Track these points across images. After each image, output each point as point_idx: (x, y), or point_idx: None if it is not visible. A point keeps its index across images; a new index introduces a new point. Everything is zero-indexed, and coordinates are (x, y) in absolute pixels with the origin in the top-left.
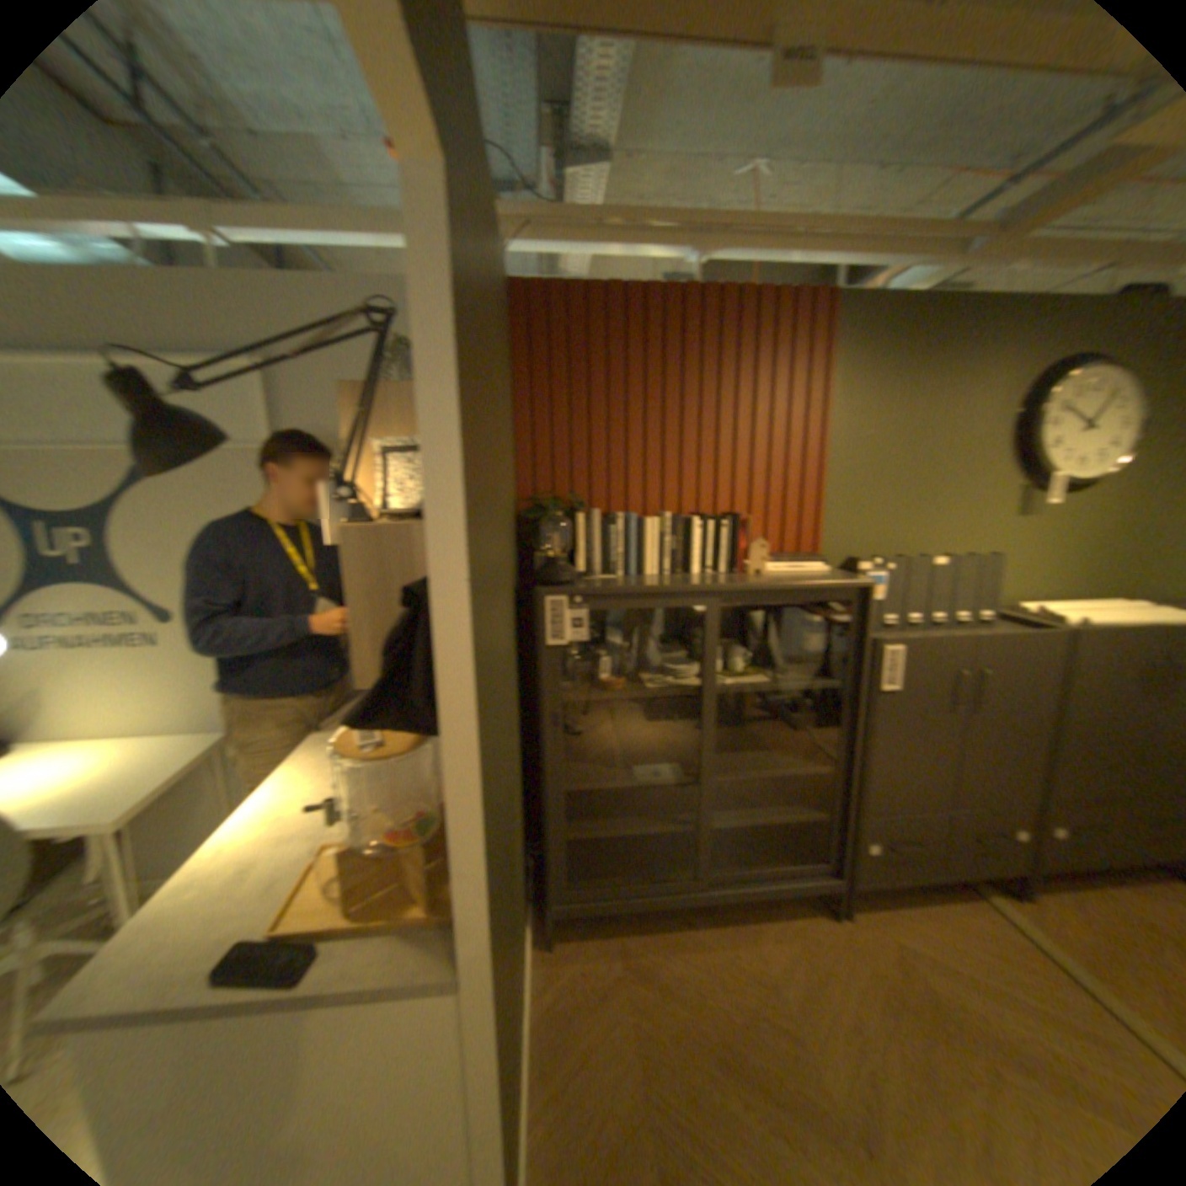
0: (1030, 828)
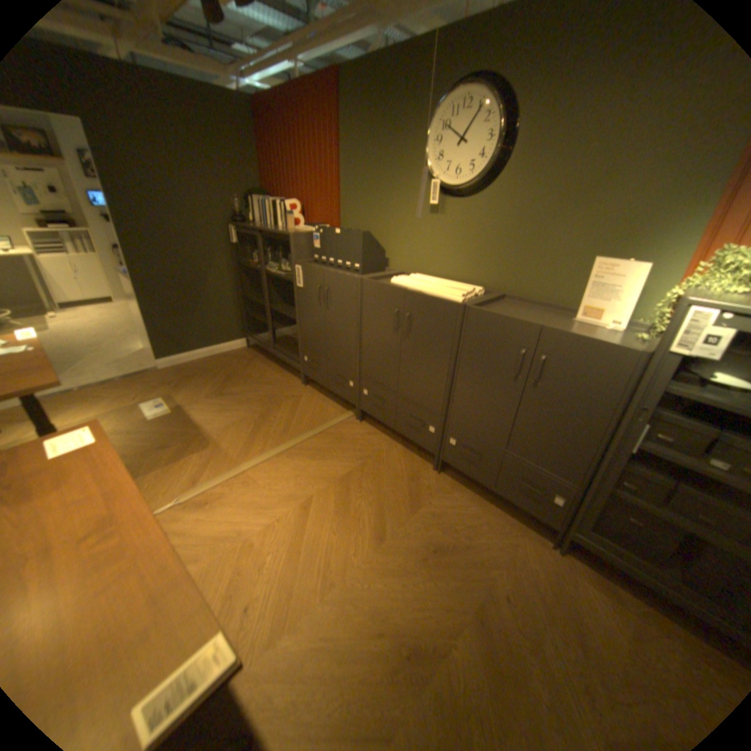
0: (354, 381)
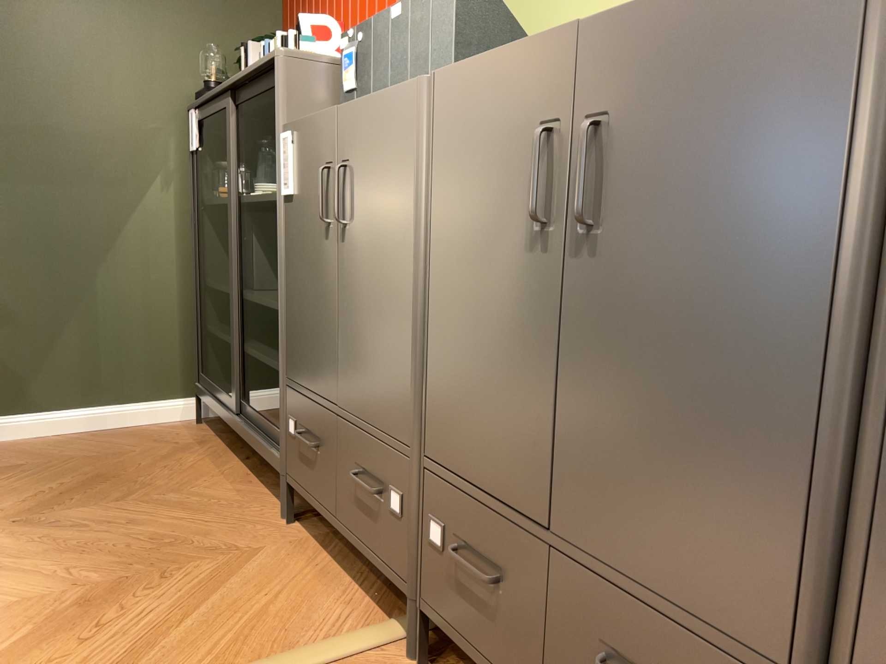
0: (402, 490)
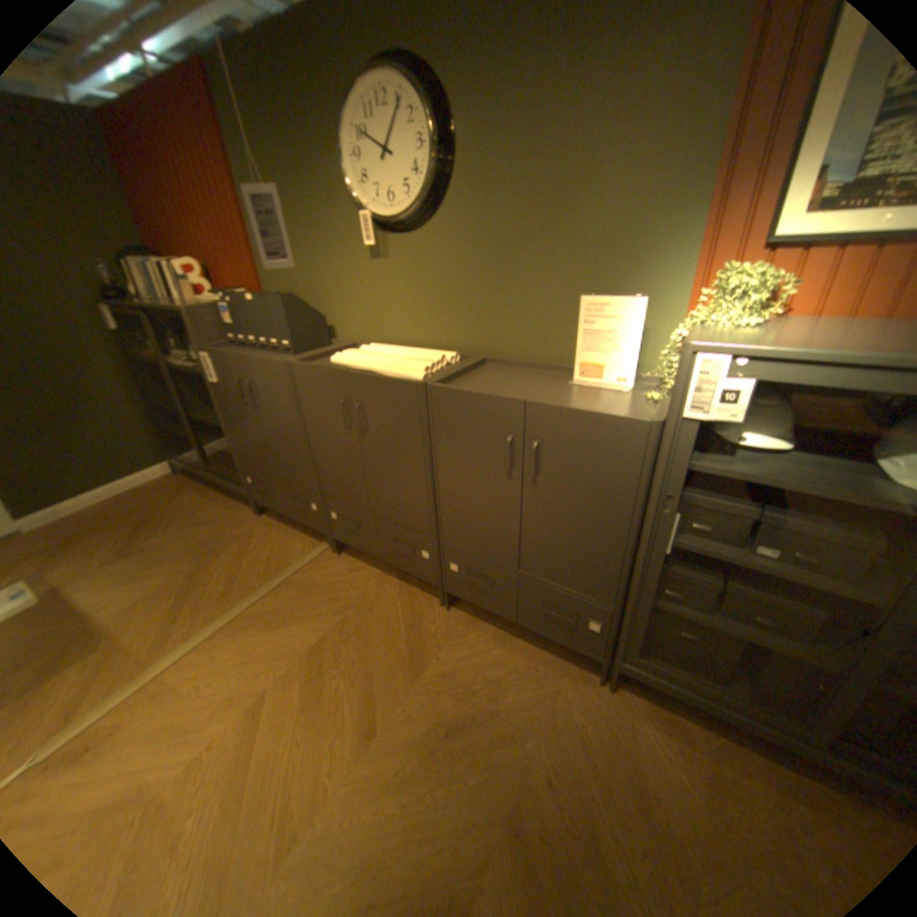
0: (315, 503)
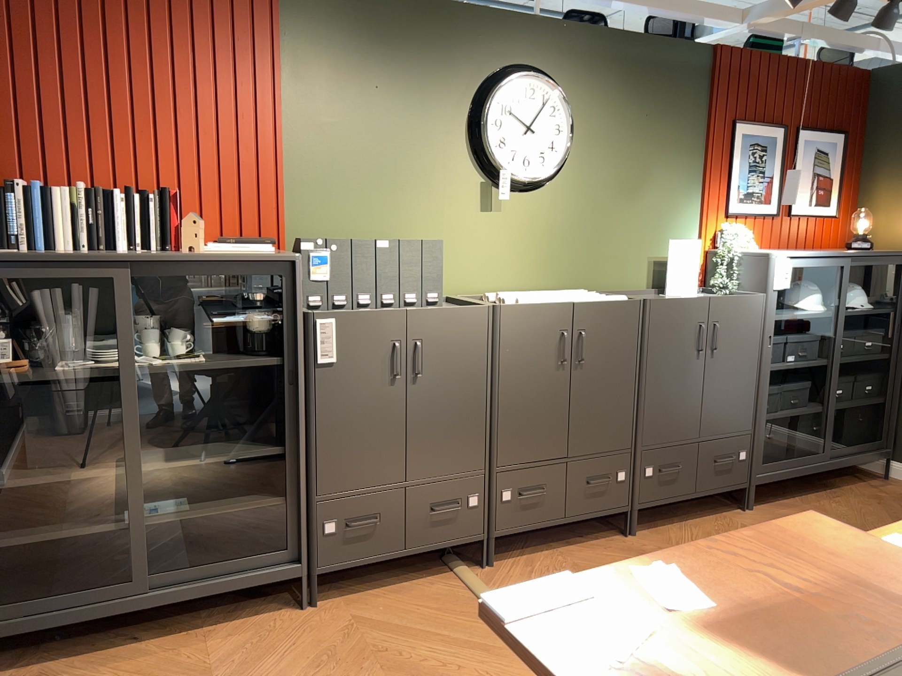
0: (479, 492)
